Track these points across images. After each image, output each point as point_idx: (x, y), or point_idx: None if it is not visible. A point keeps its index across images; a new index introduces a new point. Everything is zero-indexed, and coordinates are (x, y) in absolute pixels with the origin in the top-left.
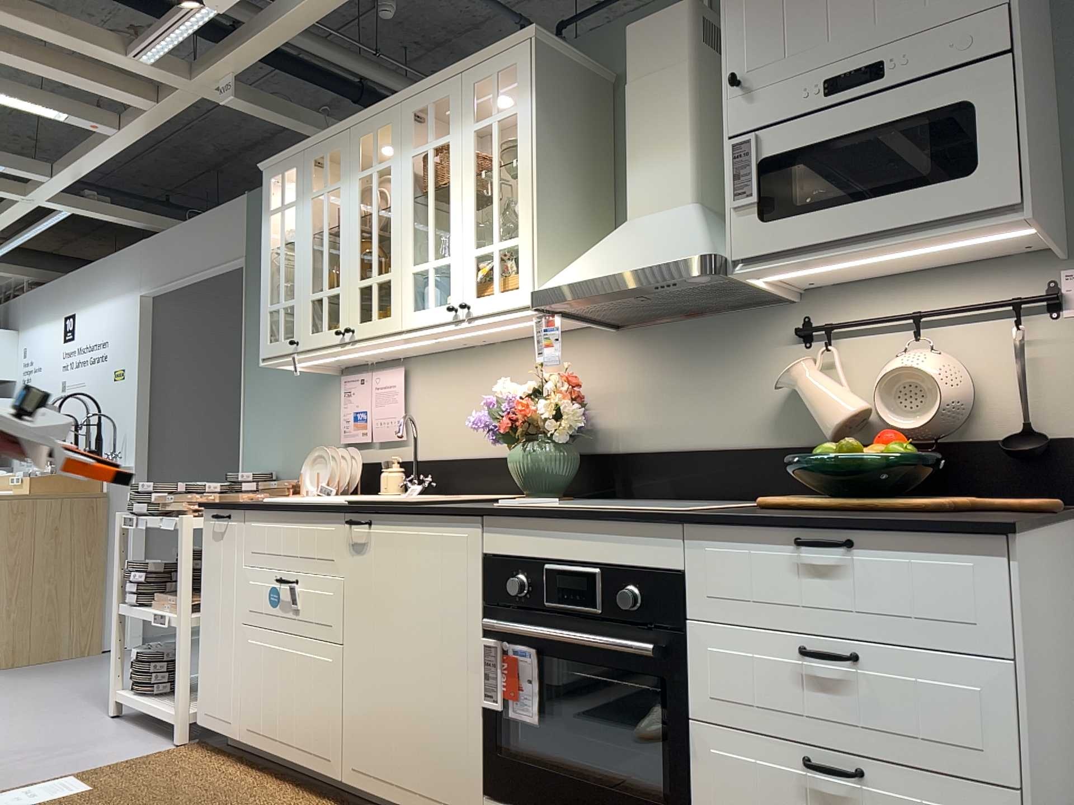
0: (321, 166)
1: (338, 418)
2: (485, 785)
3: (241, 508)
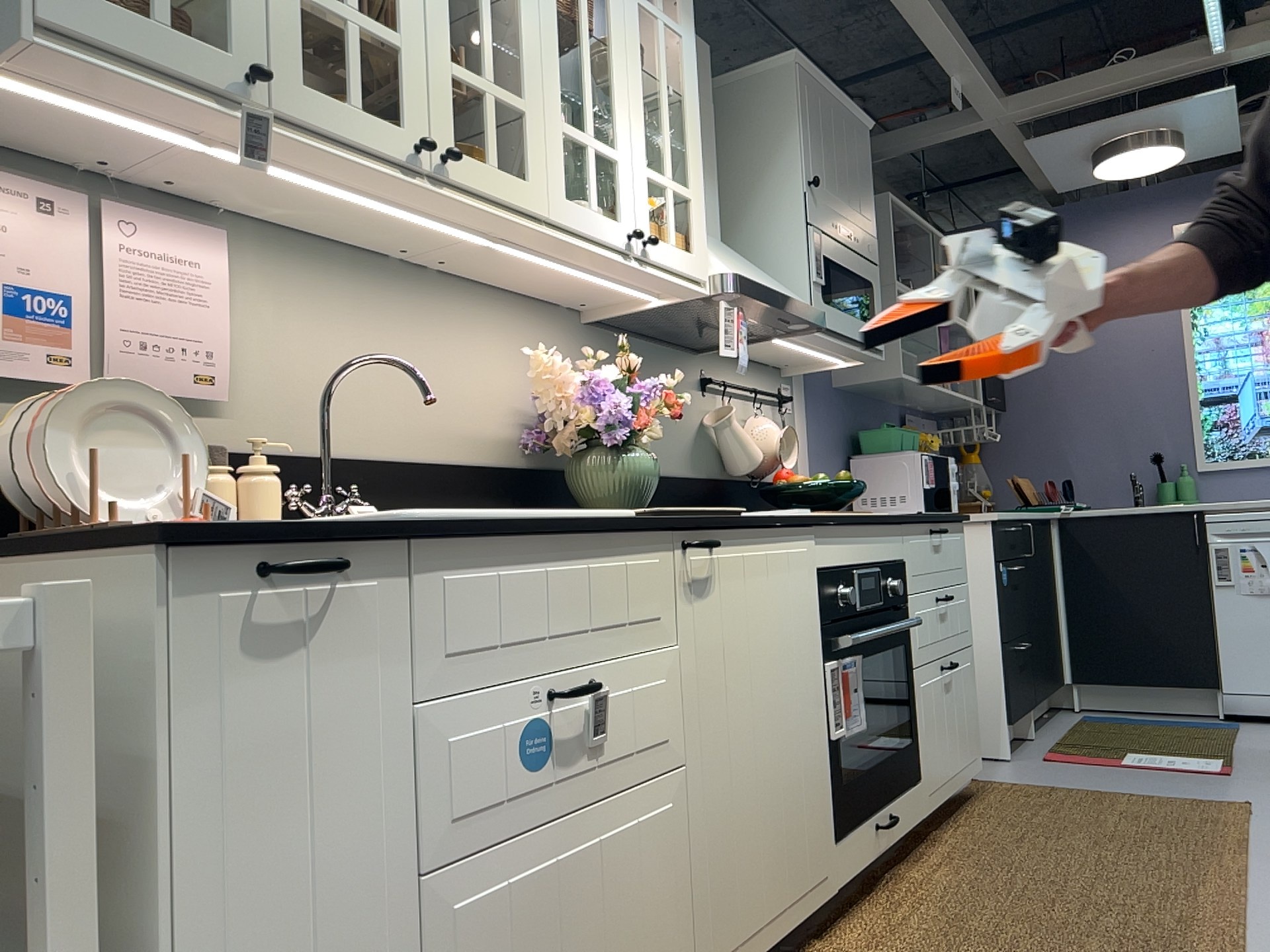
0: None
1: None
2: (832, 830)
3: (408, 535)
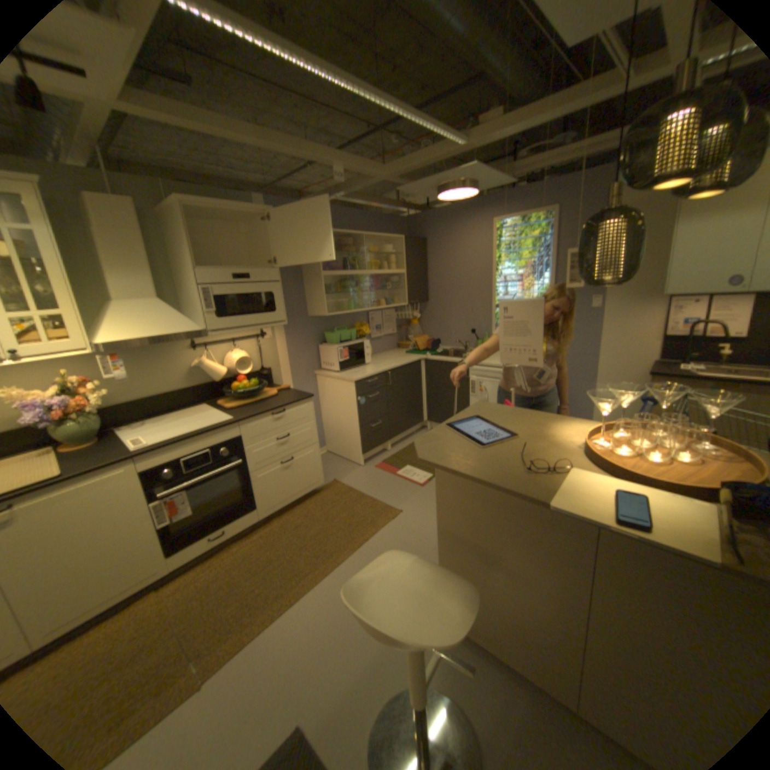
0: None
1: None
2: (163, 555)
3: None
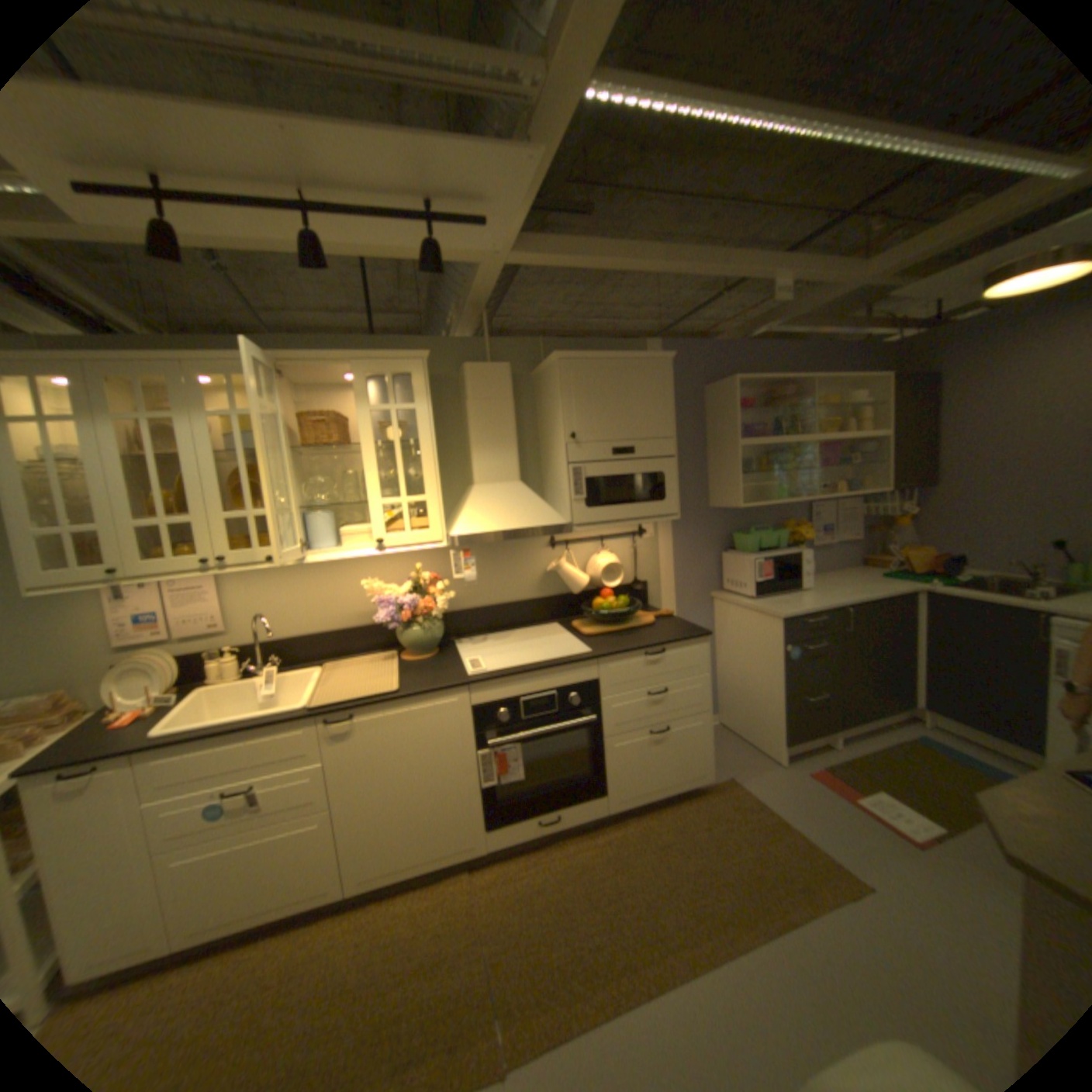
0: (107, 379)
1: (102, 622)
2: (485, 827)
3: (129, 754)
